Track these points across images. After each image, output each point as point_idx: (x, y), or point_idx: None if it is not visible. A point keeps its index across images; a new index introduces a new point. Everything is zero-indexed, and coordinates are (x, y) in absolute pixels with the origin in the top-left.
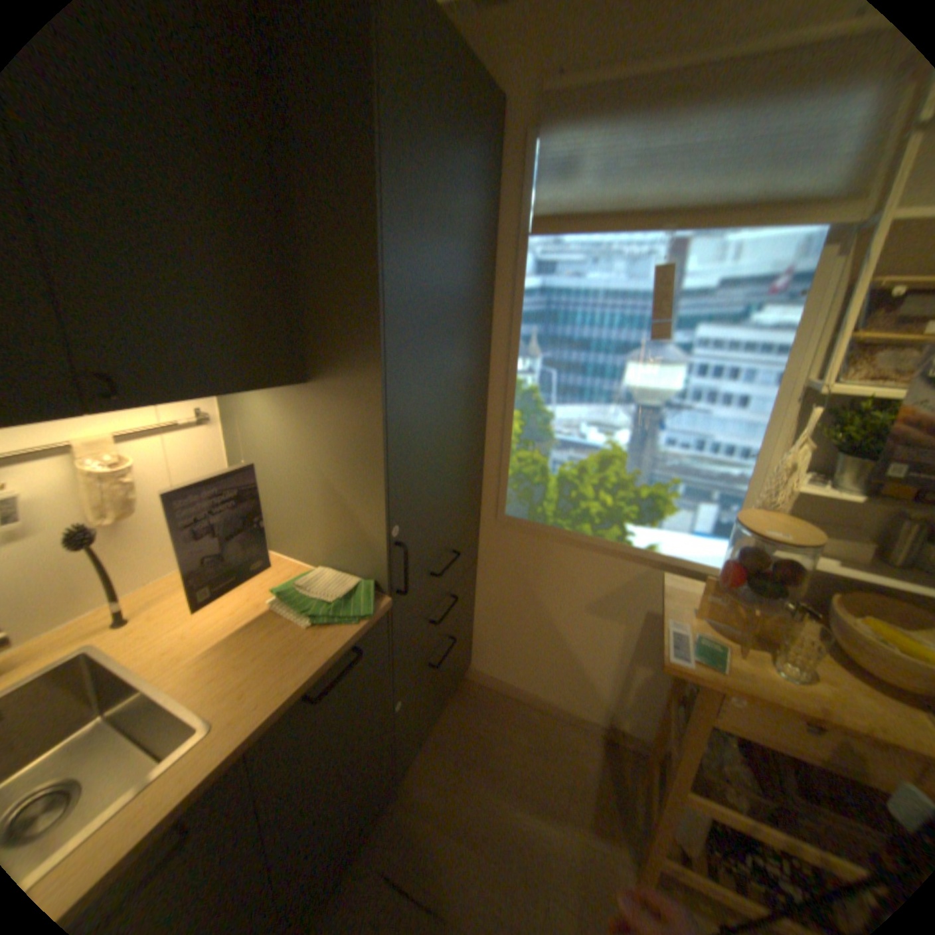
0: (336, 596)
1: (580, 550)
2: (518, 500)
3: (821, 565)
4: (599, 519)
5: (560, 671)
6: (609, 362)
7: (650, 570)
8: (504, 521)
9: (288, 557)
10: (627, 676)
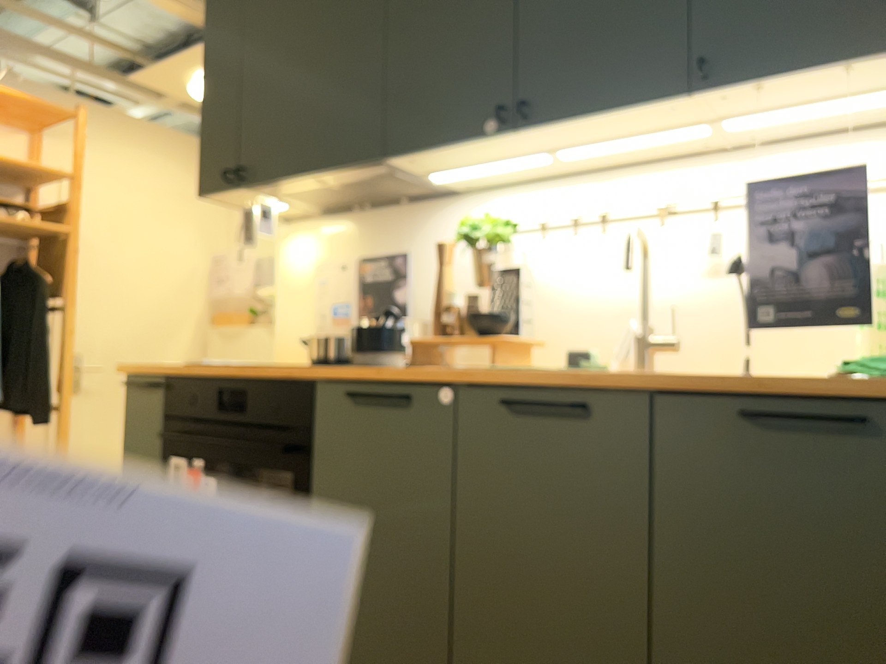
0: None
1: None
2: None
3: None
4: None
5: None
6: None
7: None
8: None
9: None
10: None
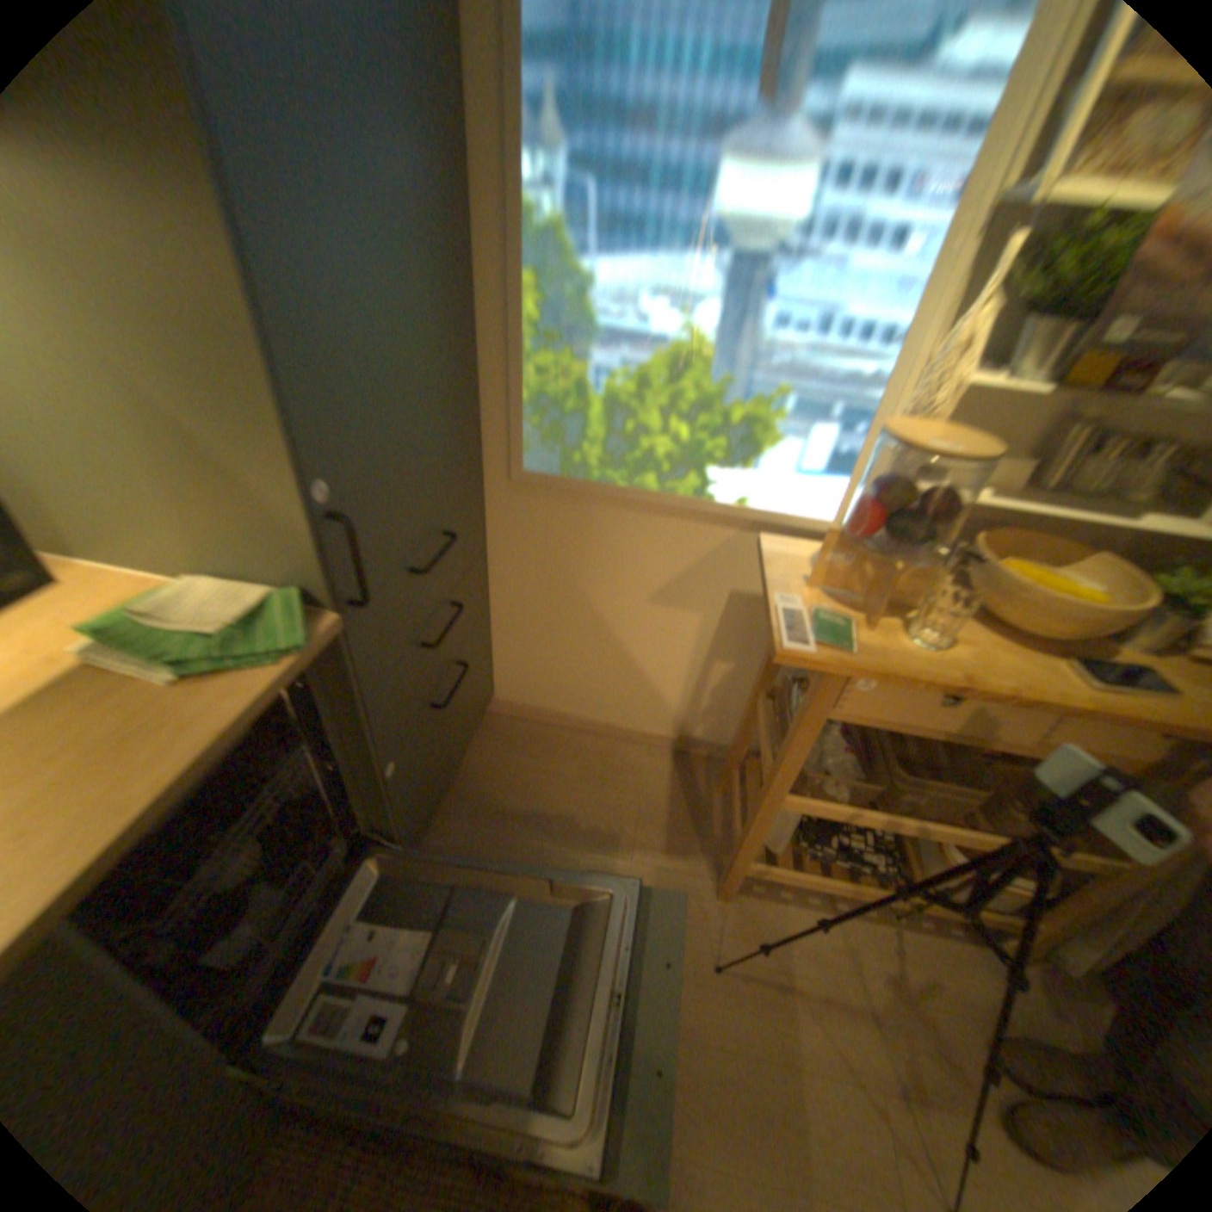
0: (220, 620)
1: (640, 515)
2: (543, 443)
3: (970, 495)
4: (669, 462)
5: (616, 682)
6: (690, 156)
7: (738, 532)
8: (523, 479)
9: (112, 564)
10: (700, 675)
